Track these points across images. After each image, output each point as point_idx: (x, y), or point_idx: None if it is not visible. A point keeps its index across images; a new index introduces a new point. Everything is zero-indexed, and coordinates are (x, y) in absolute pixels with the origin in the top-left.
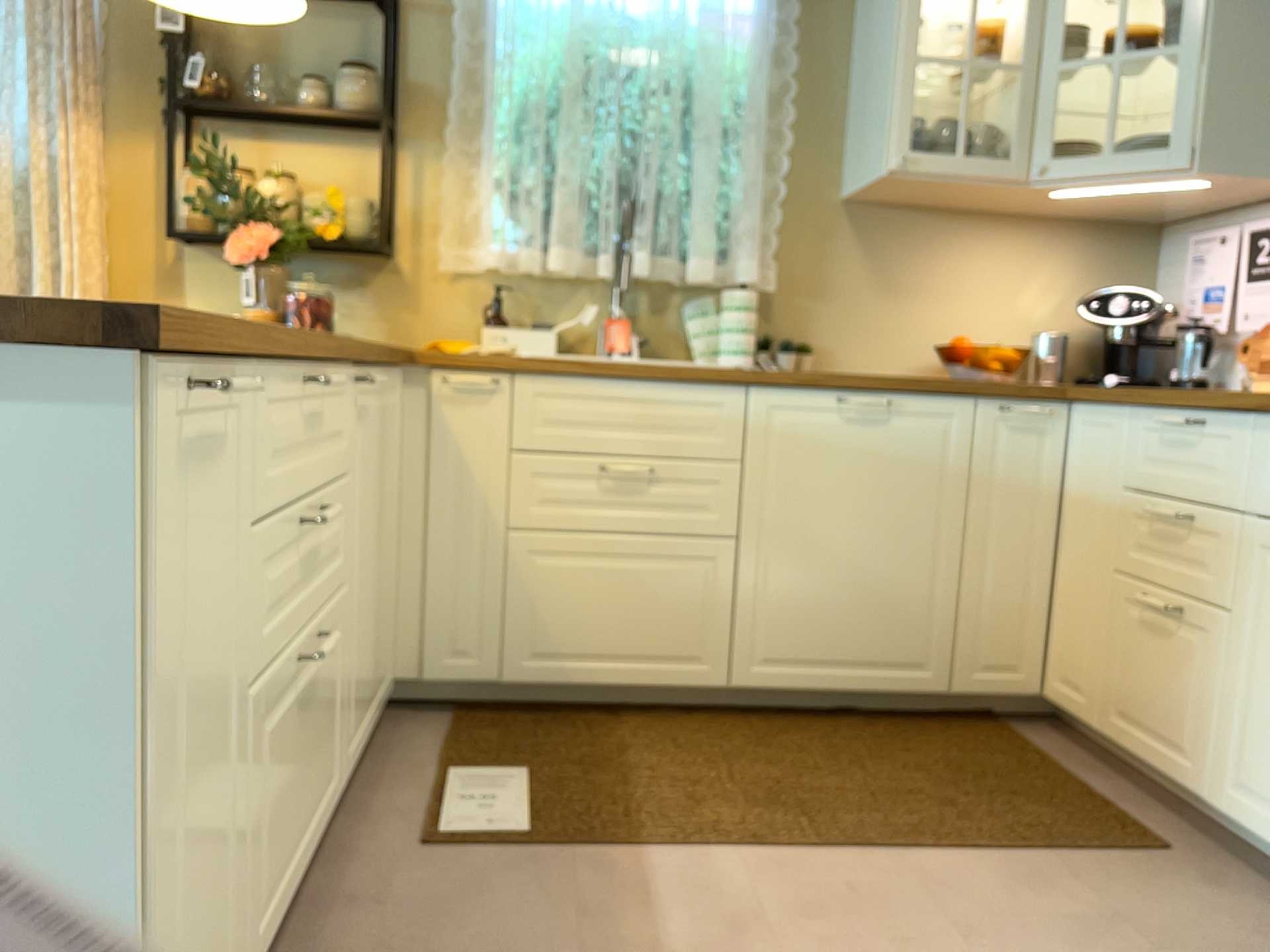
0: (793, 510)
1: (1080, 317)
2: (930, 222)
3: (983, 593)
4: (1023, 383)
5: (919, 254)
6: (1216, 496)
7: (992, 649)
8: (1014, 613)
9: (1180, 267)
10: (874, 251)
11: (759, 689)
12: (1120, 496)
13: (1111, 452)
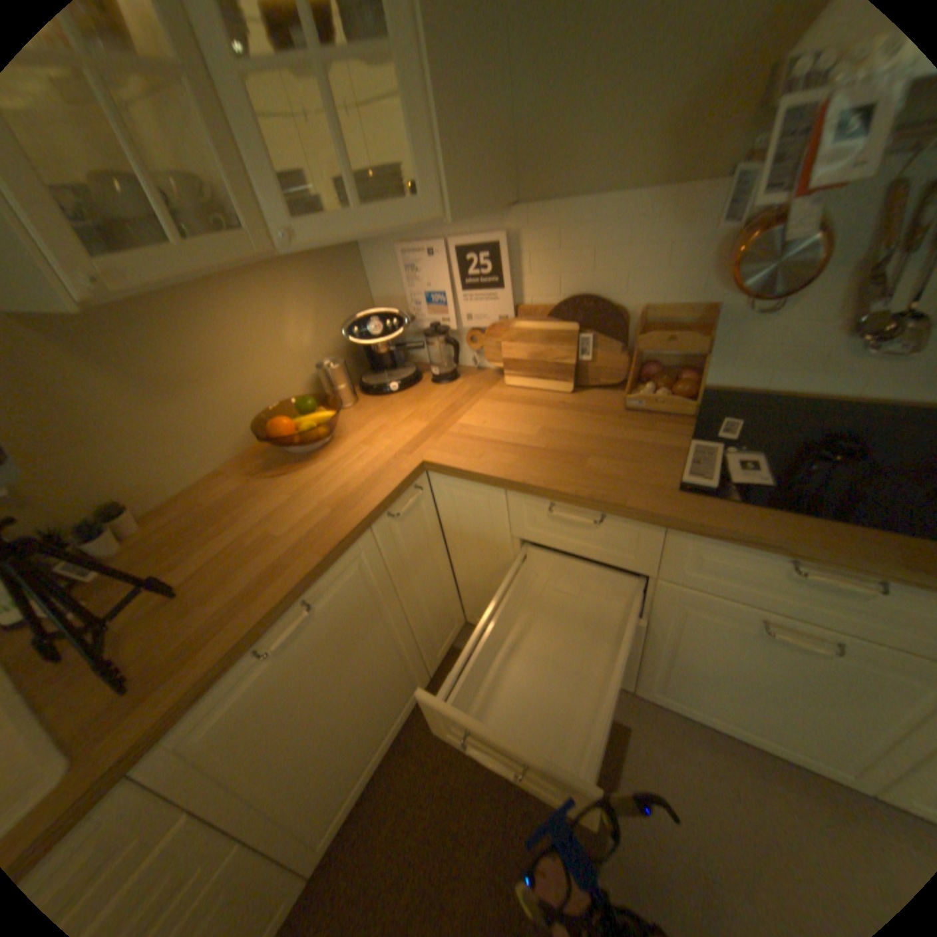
0: (273, 763)
1: (331, 331)
2: (152, 298)
3: (424, 622)
4: (384, 475)
5: (164, 339)
6: (620, 561)
7: (439, 637)
8: (441, 609)
9: (380, 265)
10: (106, 360)
11: (328, 845)
12: (504, 538)
13: (484, 509)
